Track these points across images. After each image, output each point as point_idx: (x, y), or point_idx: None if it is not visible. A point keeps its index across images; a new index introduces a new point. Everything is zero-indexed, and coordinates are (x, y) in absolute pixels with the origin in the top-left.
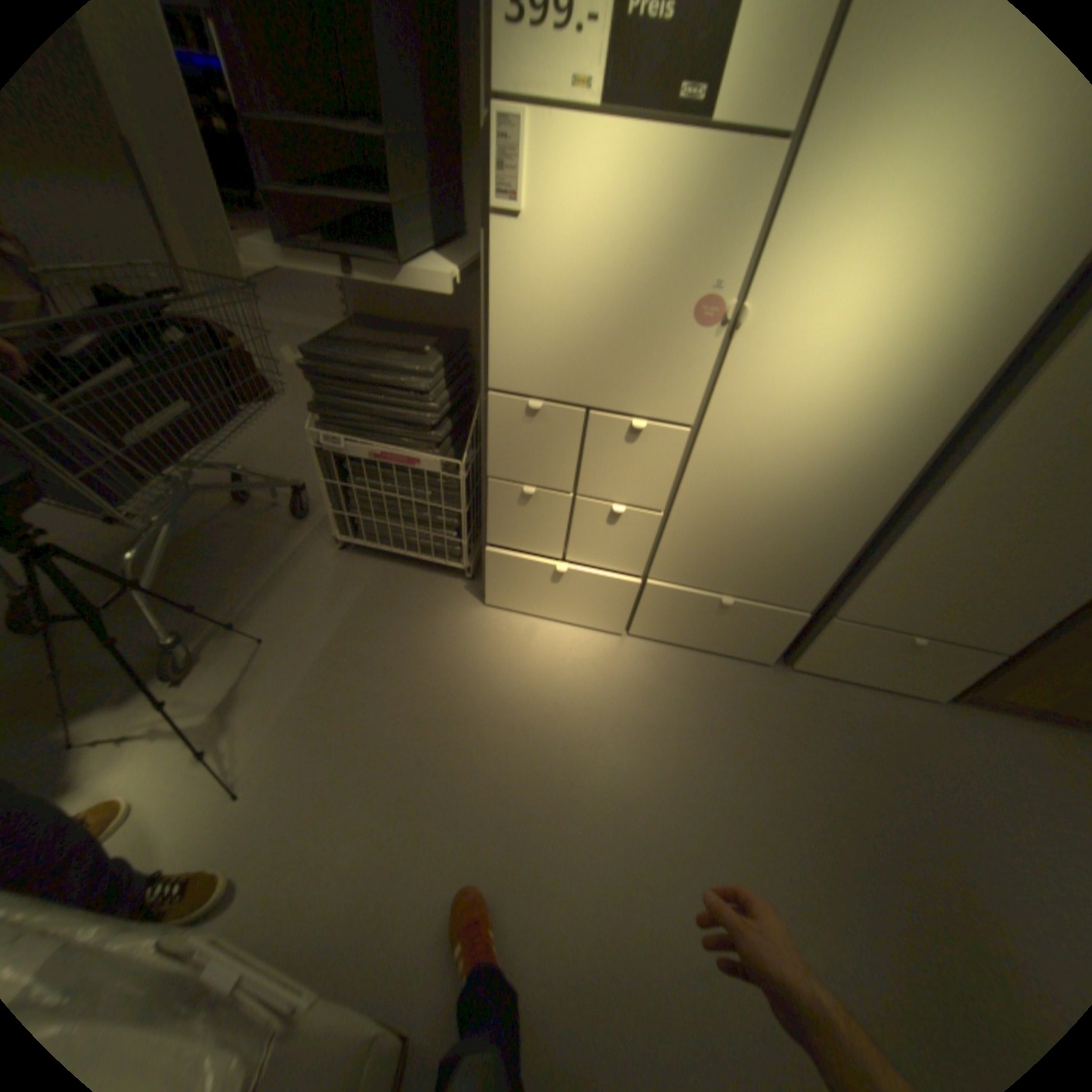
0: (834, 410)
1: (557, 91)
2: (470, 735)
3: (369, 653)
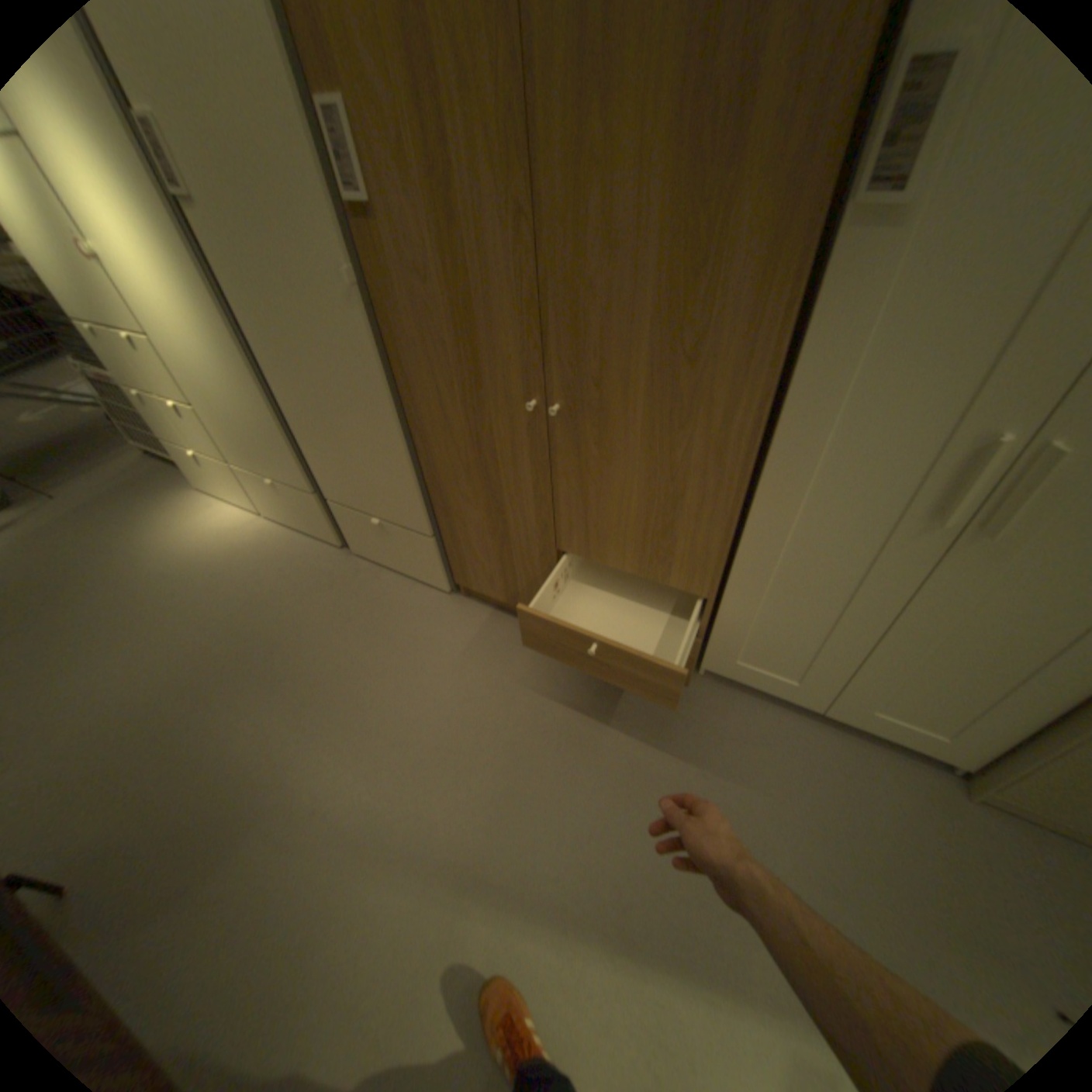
0: (177, 316)
1: None
2: (110, 560)
3: (104, 512)
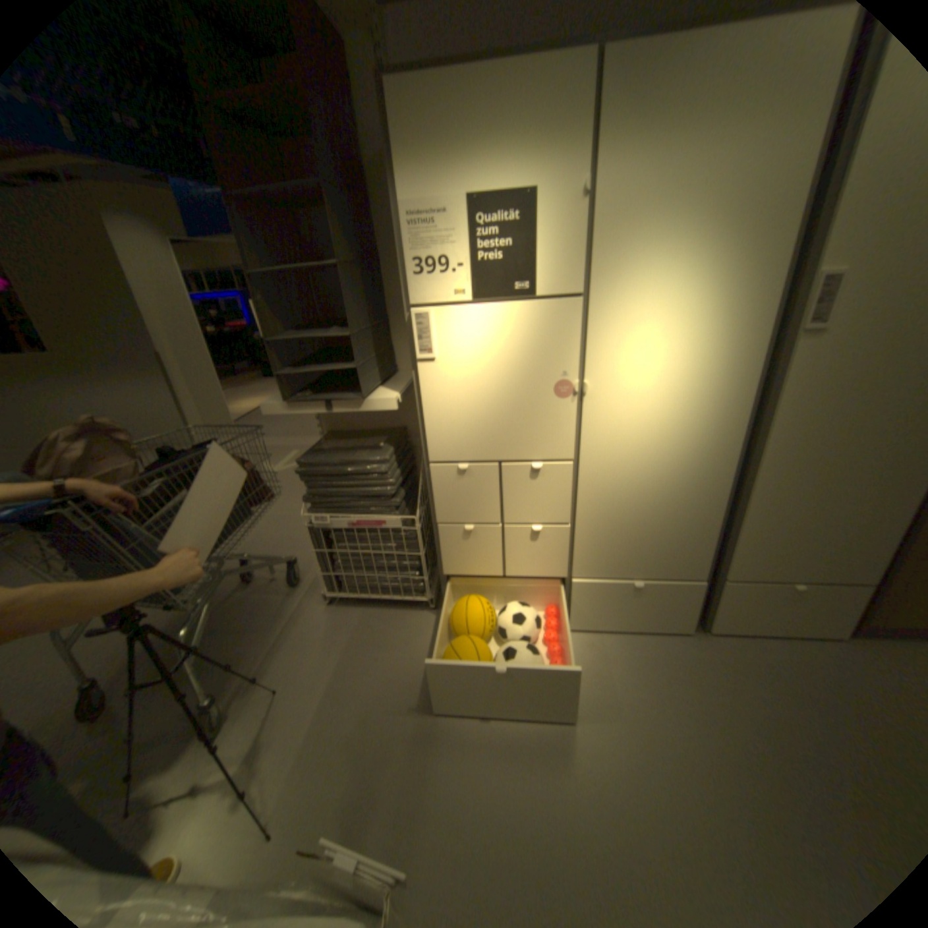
0: (664, 432)
1: (447, 297)
2: (458, 743)
3: (362, 686)
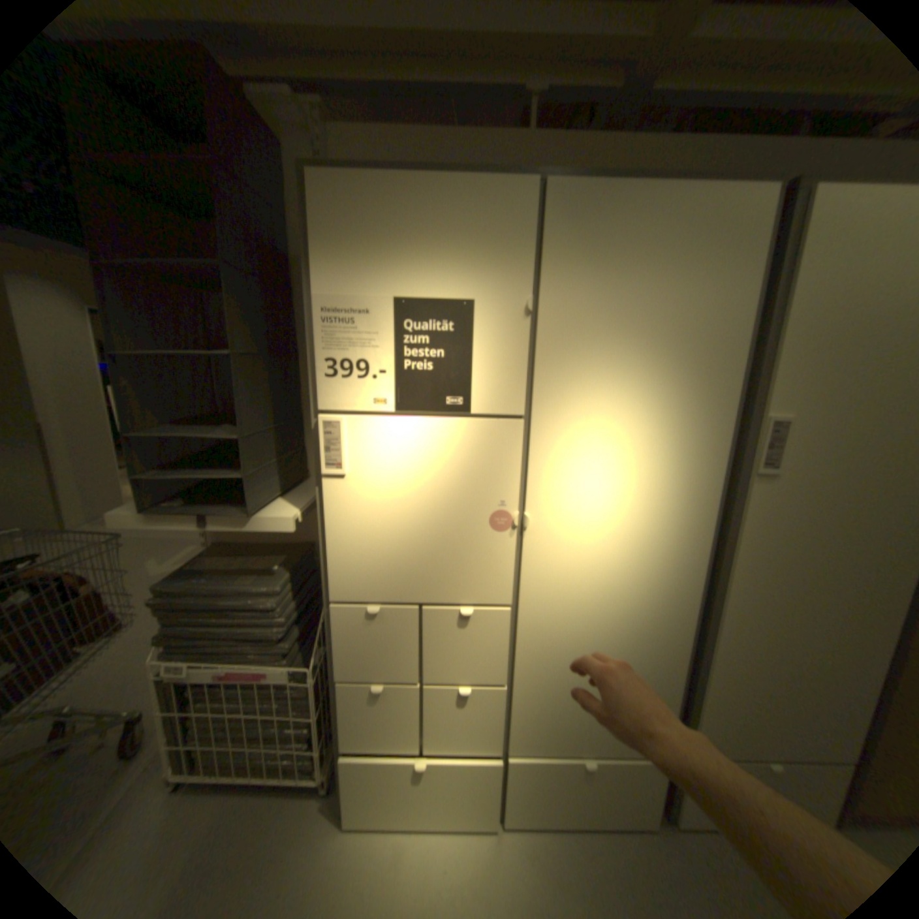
0: (615, 577)
1: (364, 406)
2: None
3: None
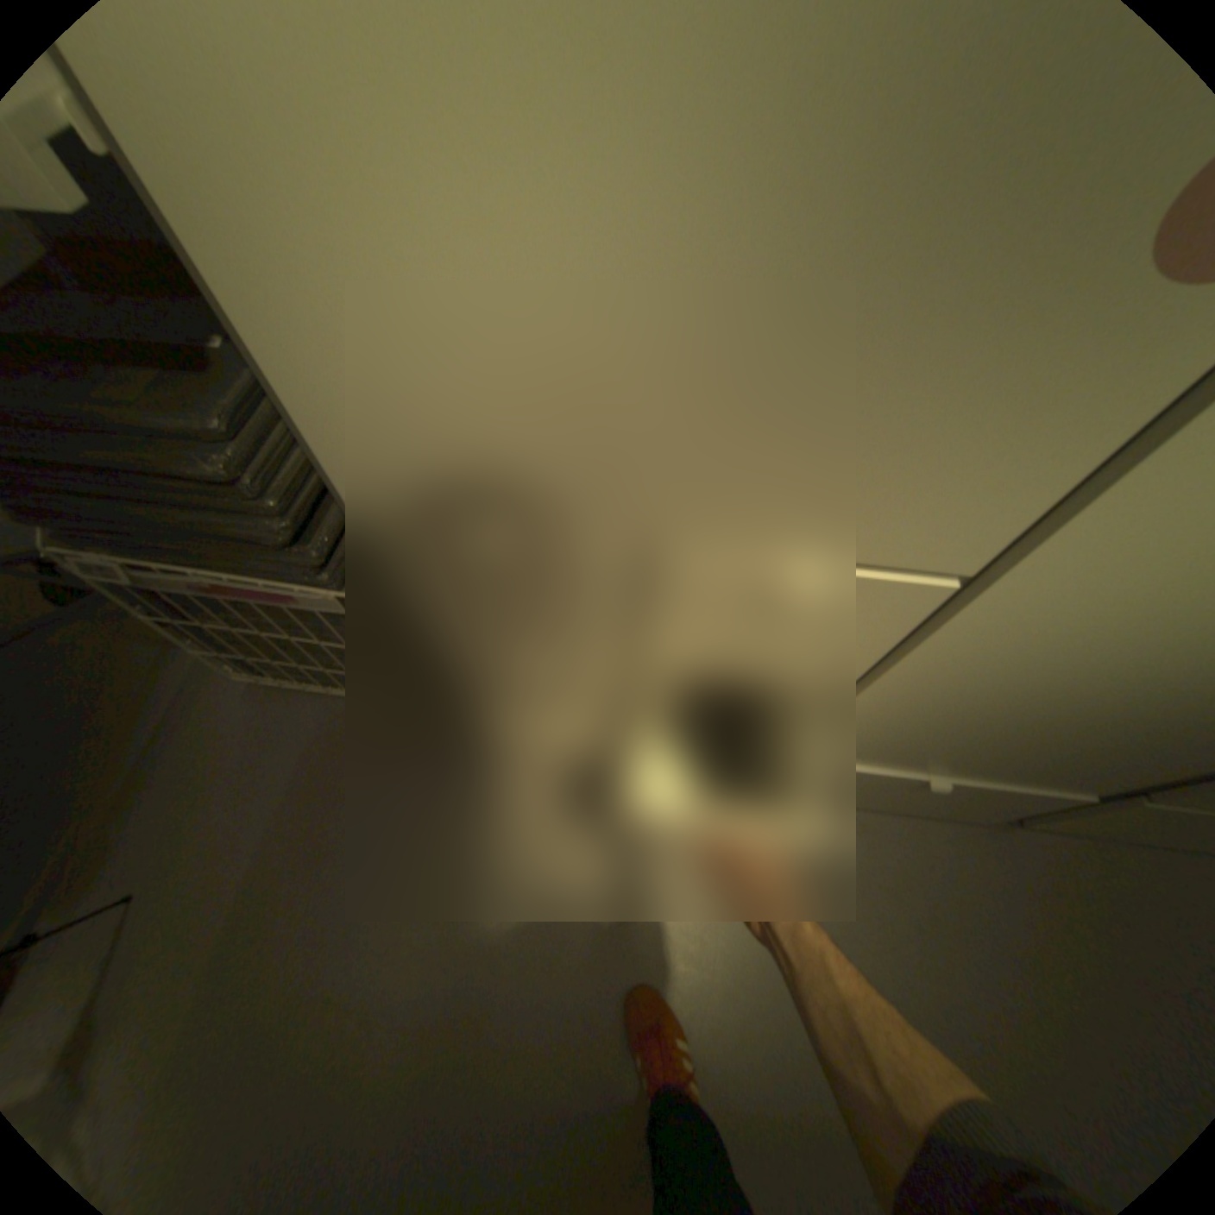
0: None
1: None
2: (495, 1043)
3: (313, 893)
